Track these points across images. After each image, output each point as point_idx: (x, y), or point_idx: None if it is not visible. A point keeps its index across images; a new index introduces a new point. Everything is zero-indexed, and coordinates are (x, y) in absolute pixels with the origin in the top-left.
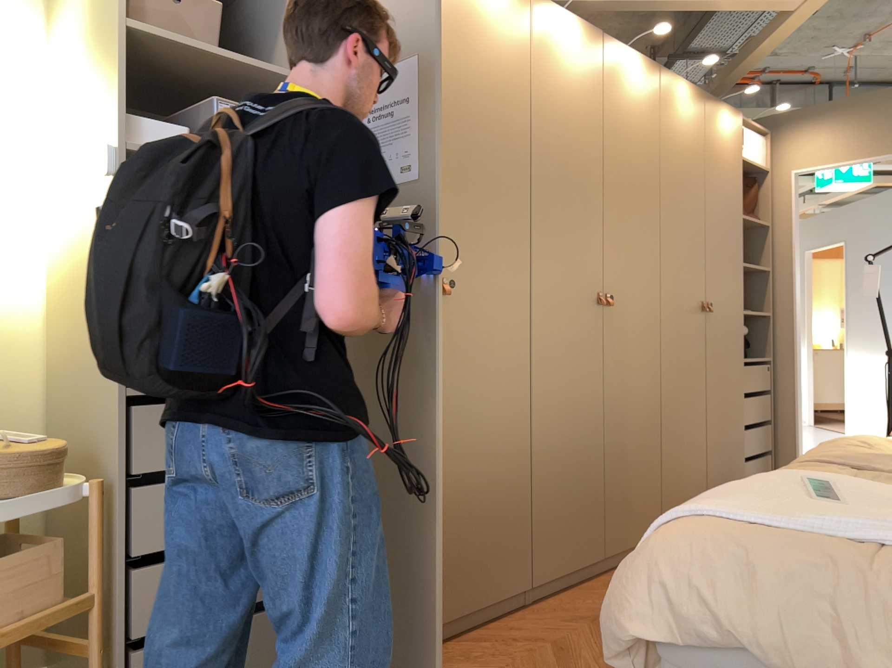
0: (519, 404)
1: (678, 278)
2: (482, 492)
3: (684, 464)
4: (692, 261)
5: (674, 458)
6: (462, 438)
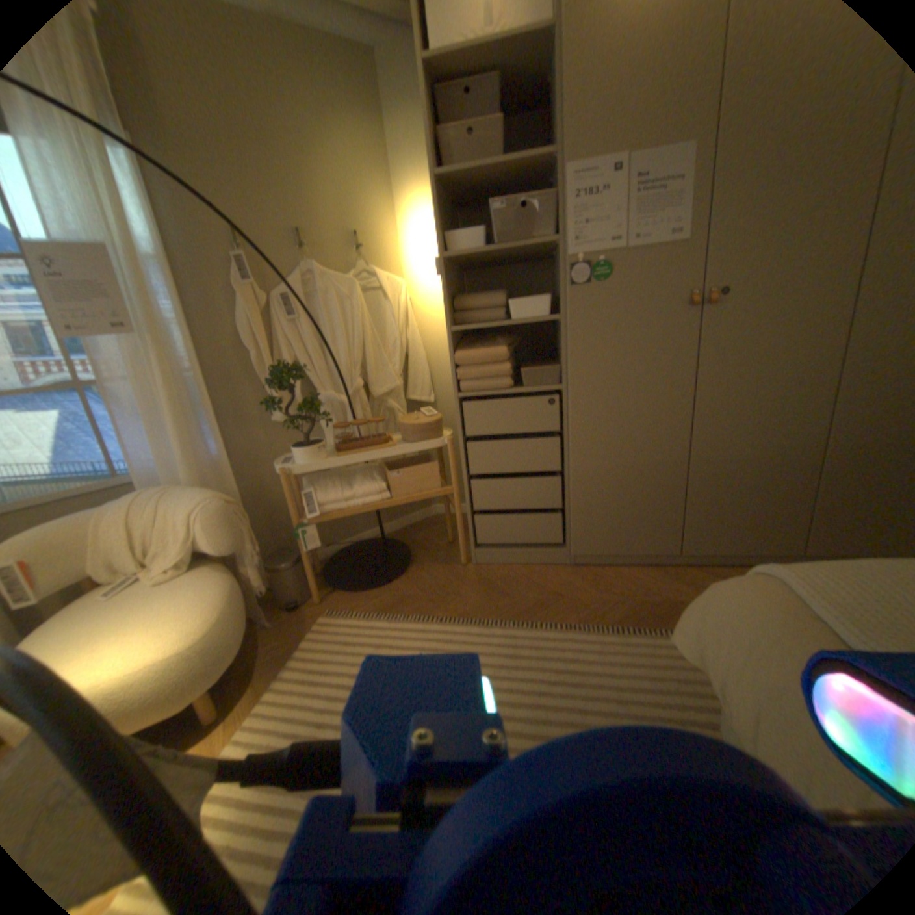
0: (810, 399)
1: None
2: (742, 473)
3: None
4: None
5: None
6: (721, 428)
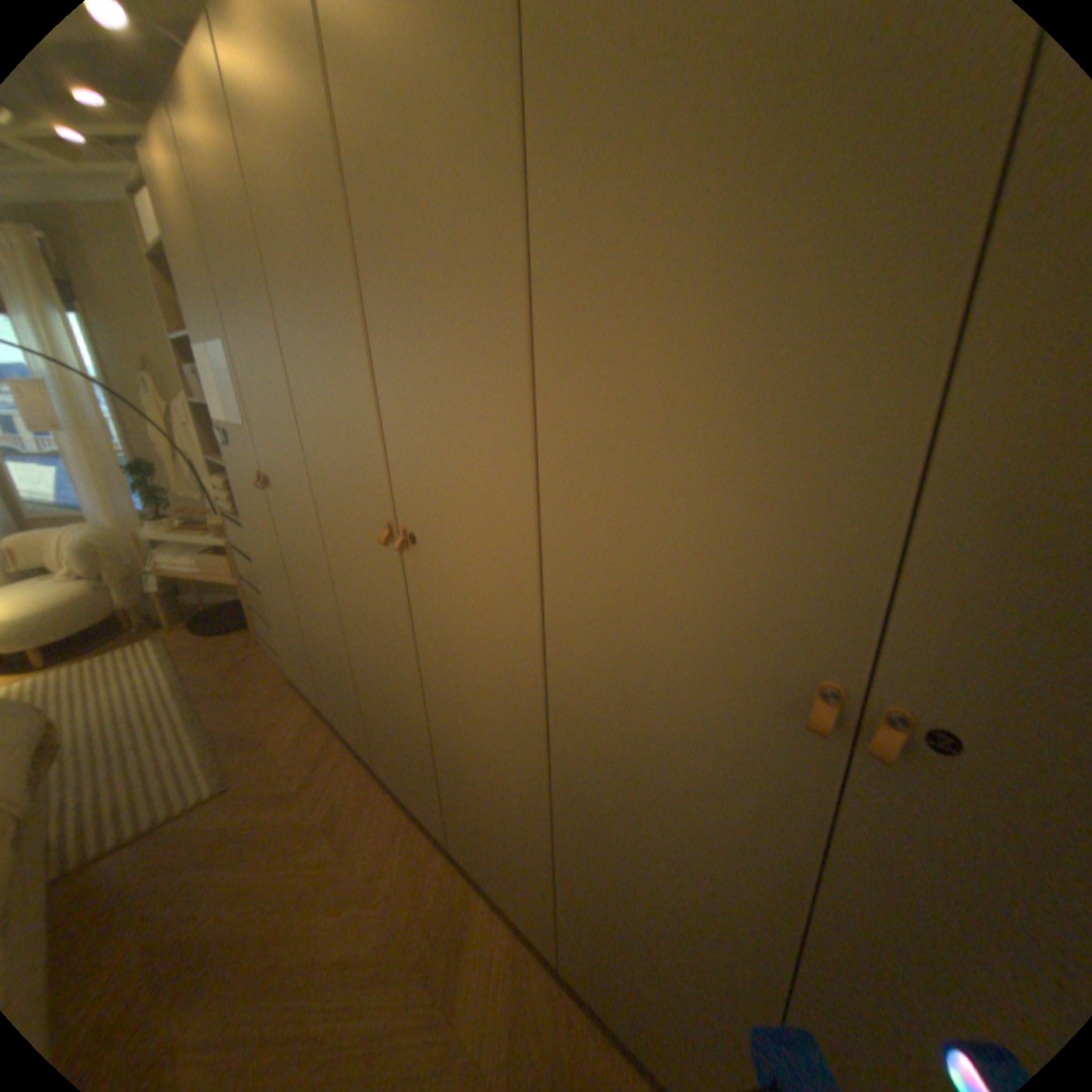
0: (328, 613)
1: (619, 551)
2: (322, 662)
3: (629, 977)
4: (728, 501)
5: (591, 926)
6: (303, 611)
